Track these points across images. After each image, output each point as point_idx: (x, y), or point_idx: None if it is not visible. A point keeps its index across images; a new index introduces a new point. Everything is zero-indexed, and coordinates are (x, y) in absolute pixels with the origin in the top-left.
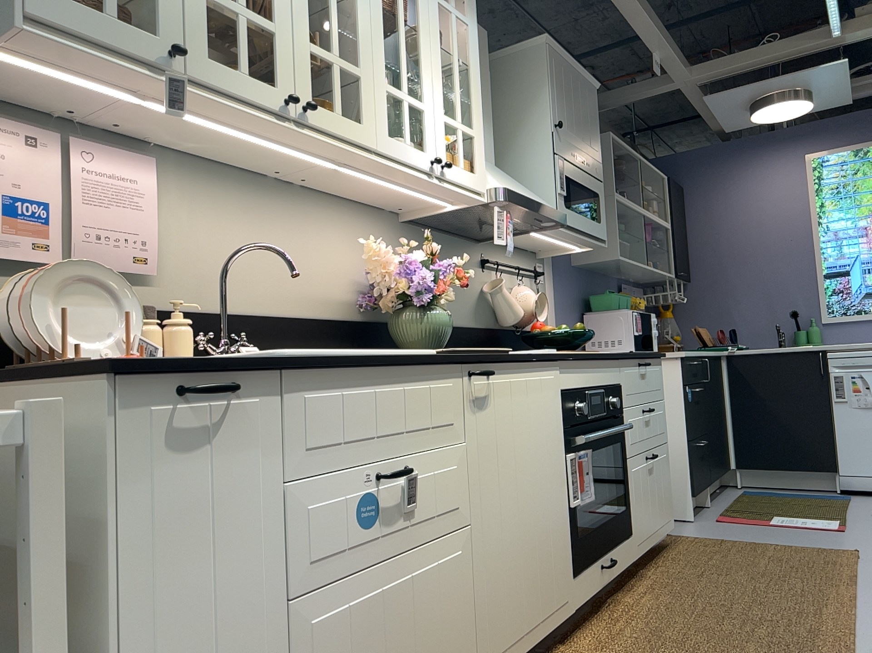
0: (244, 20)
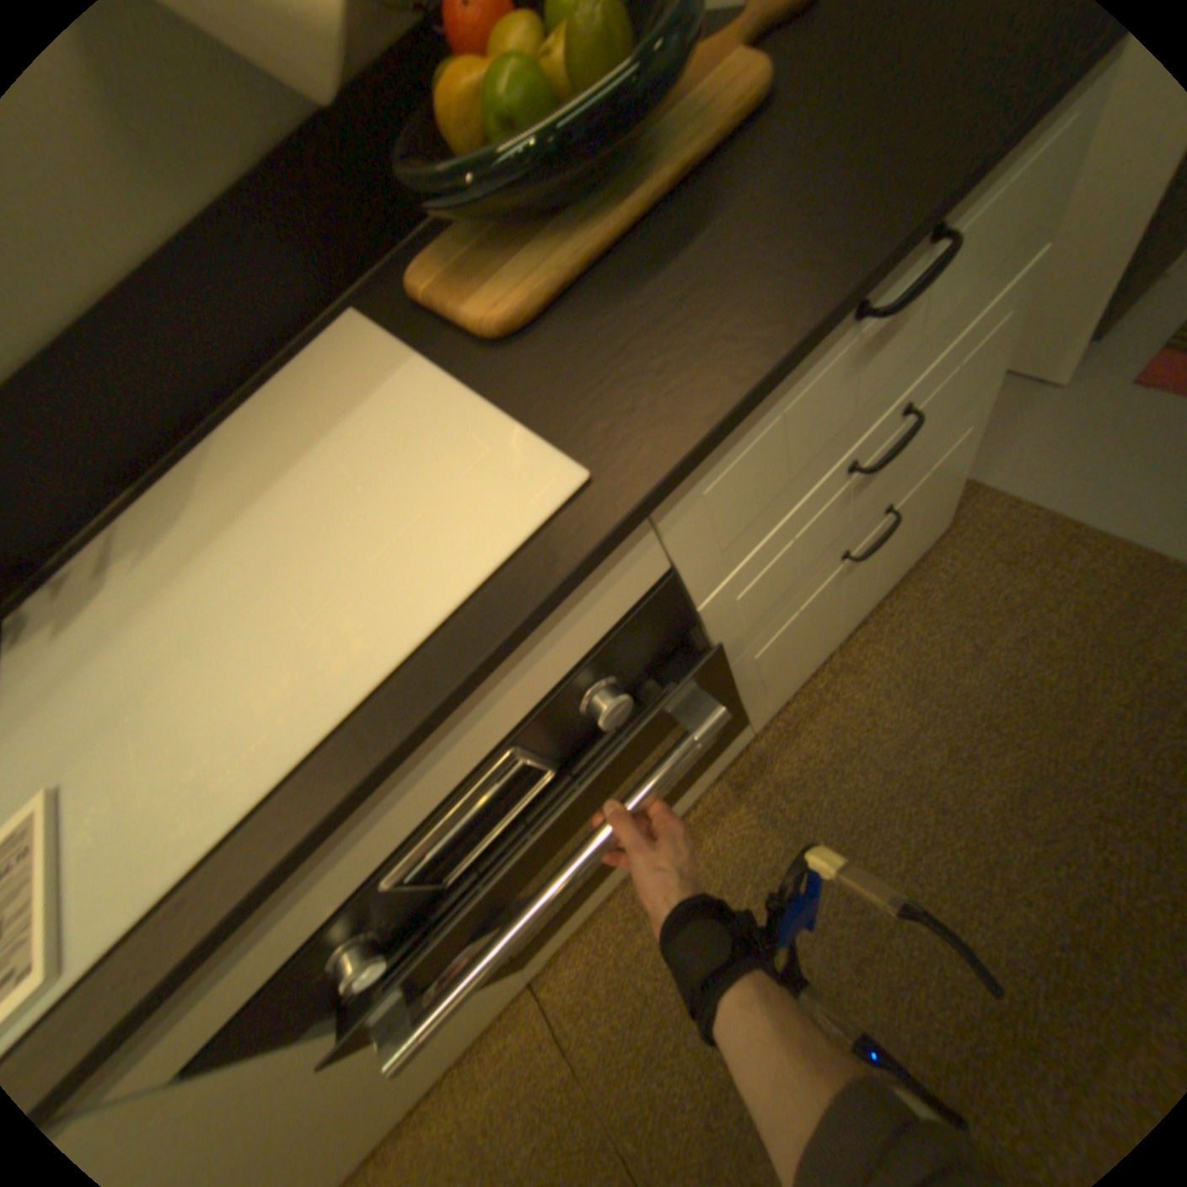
0: None
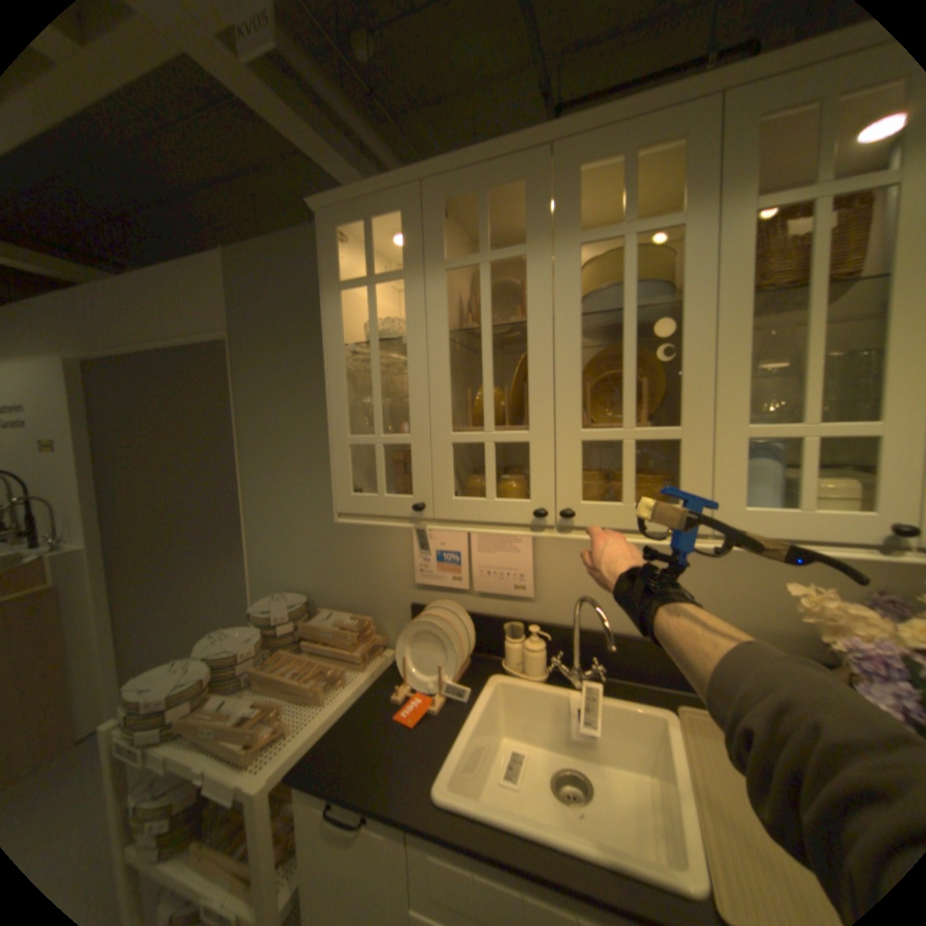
0: (491, 446)
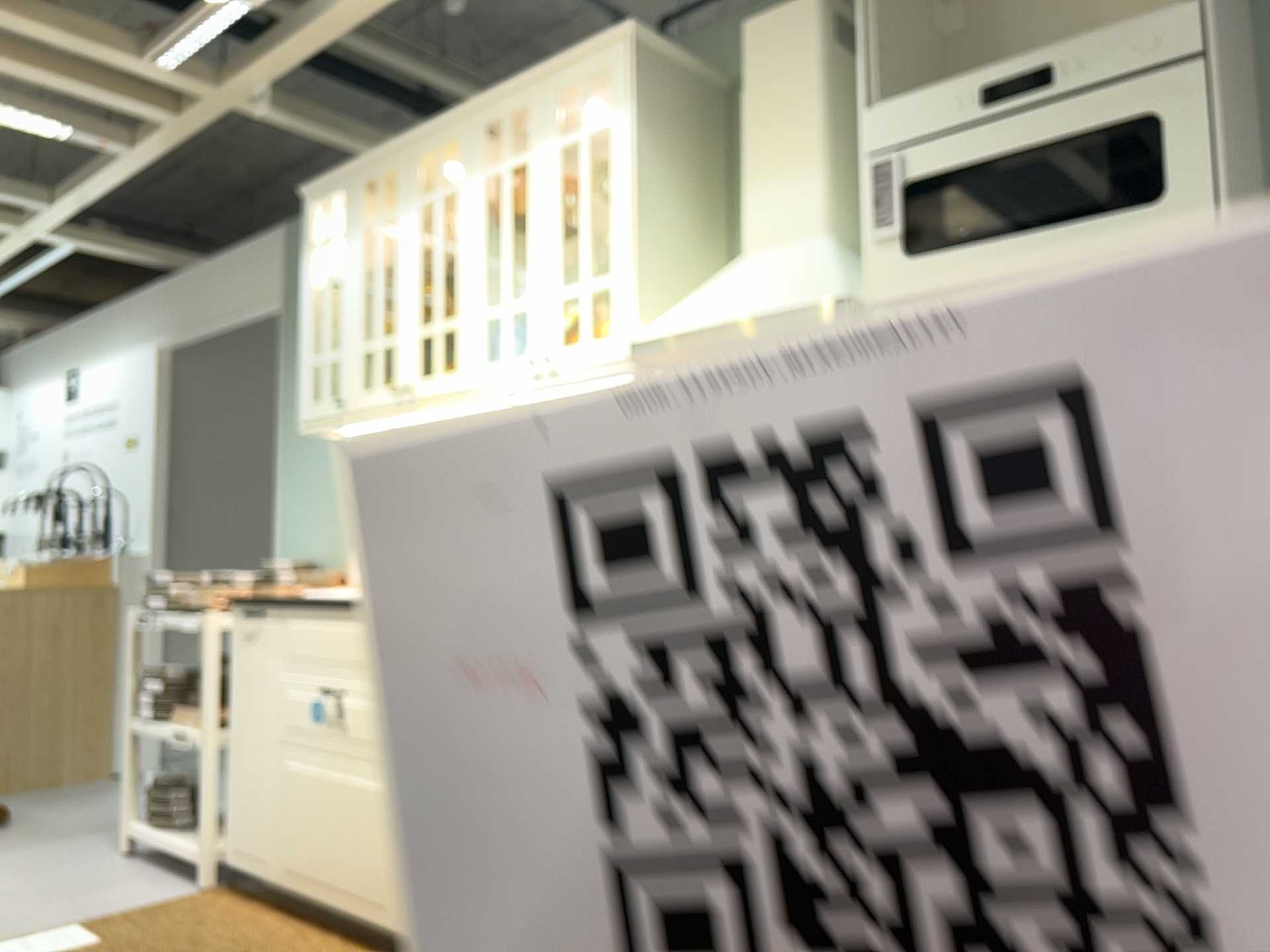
0: (378, 350)
